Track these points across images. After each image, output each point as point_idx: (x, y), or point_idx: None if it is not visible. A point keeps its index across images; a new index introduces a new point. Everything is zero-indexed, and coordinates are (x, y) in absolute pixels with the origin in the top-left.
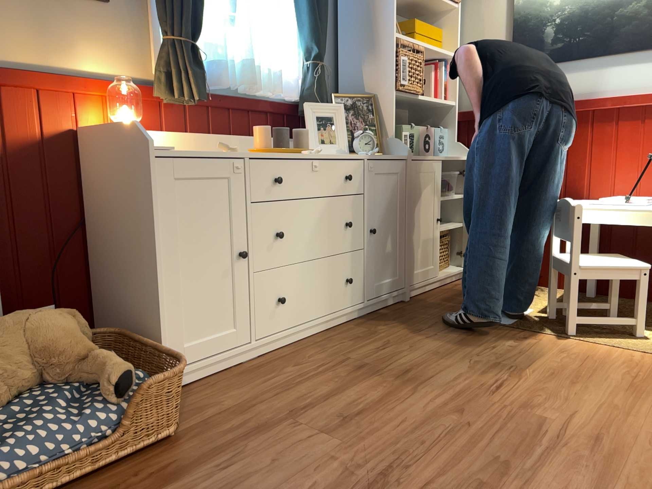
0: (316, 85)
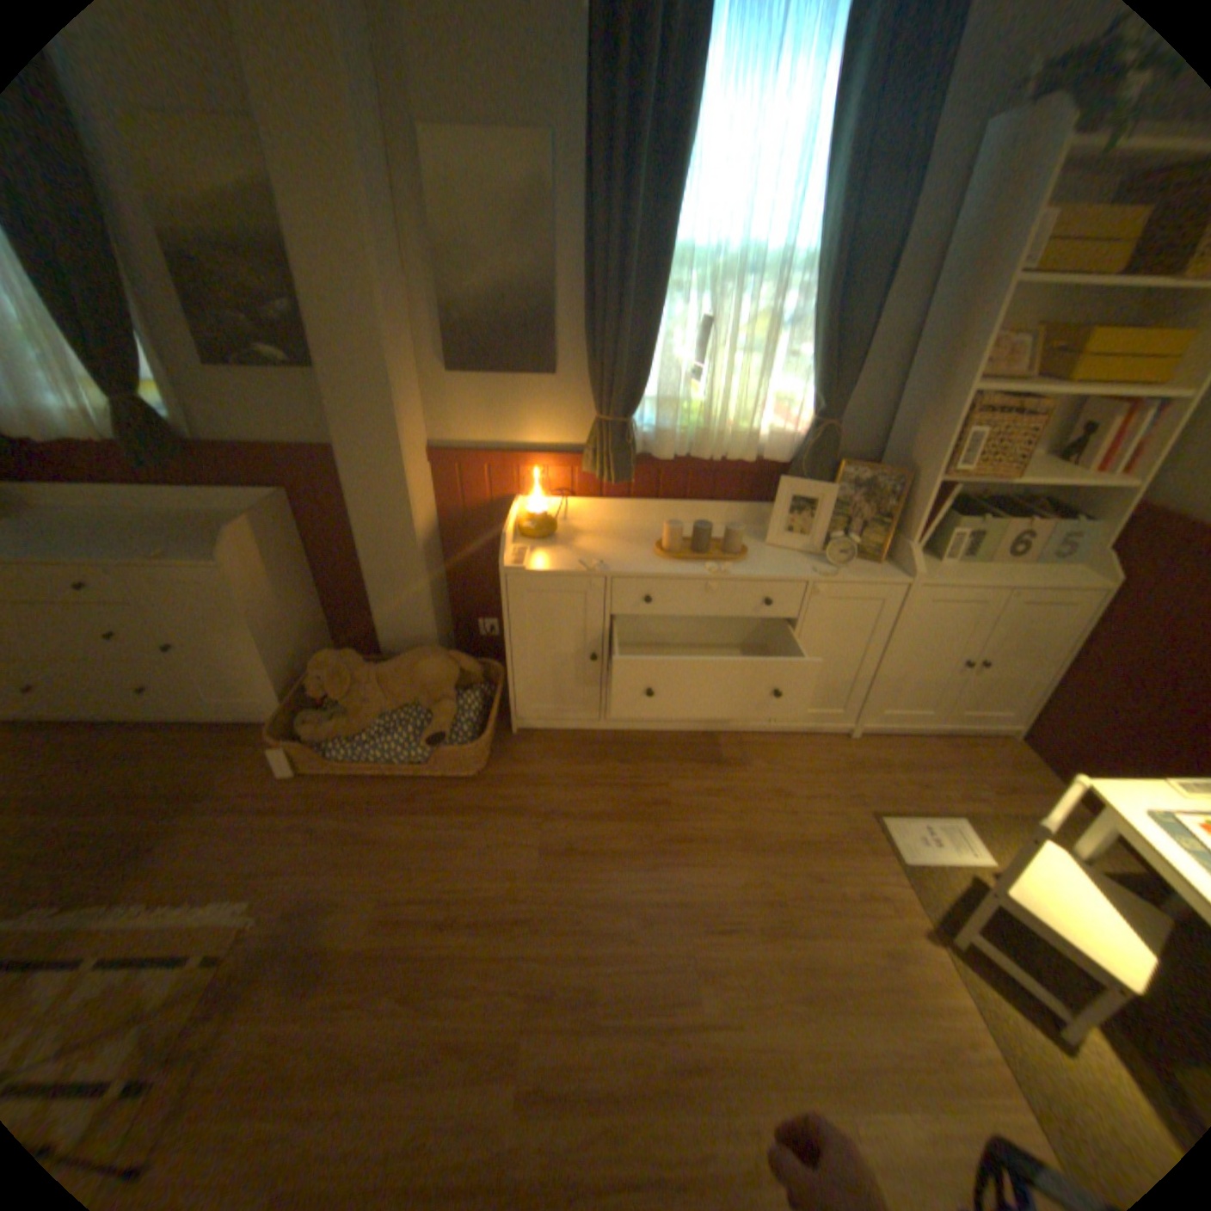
0: (810, 452)
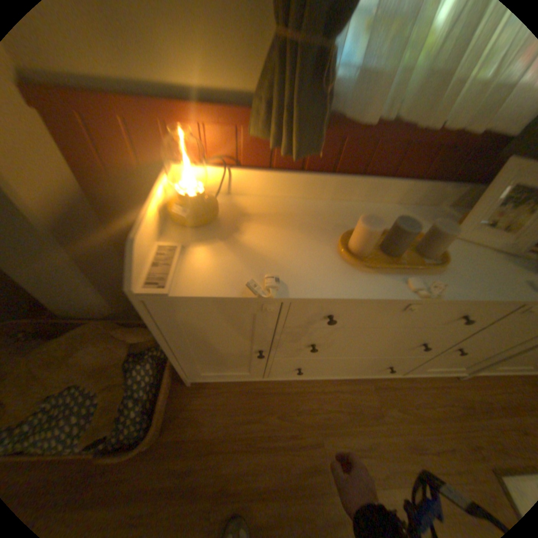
0: None
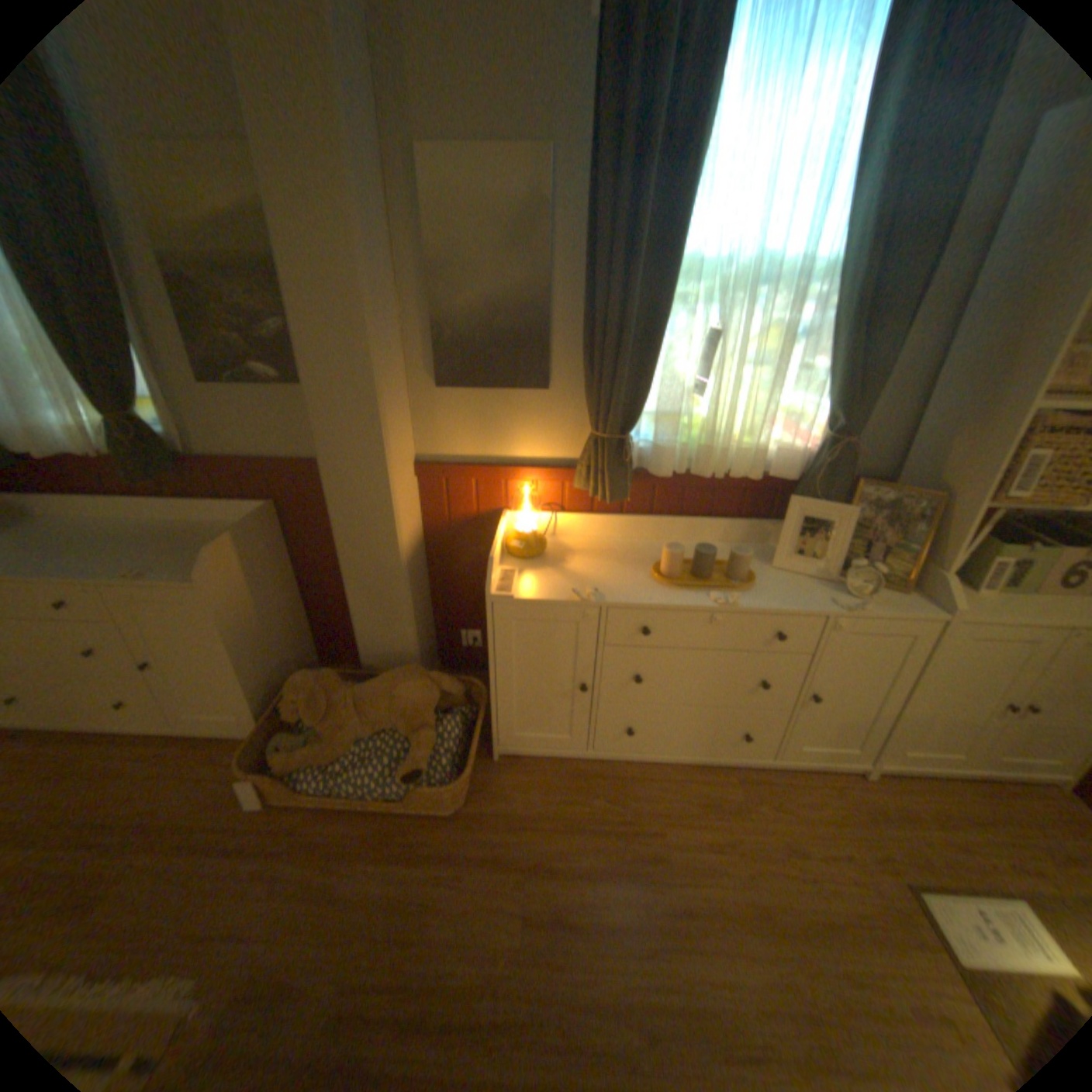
0: (826, 470)
